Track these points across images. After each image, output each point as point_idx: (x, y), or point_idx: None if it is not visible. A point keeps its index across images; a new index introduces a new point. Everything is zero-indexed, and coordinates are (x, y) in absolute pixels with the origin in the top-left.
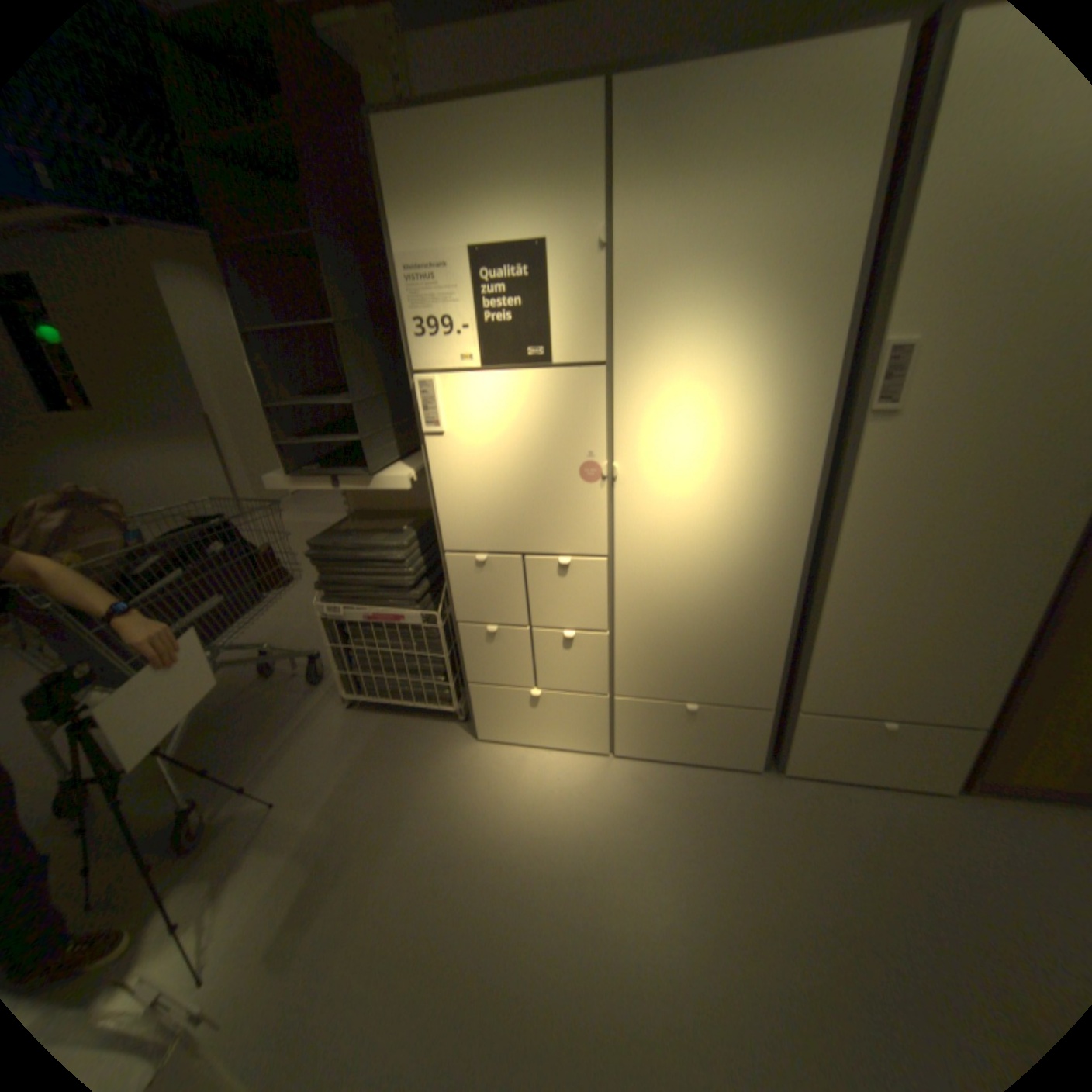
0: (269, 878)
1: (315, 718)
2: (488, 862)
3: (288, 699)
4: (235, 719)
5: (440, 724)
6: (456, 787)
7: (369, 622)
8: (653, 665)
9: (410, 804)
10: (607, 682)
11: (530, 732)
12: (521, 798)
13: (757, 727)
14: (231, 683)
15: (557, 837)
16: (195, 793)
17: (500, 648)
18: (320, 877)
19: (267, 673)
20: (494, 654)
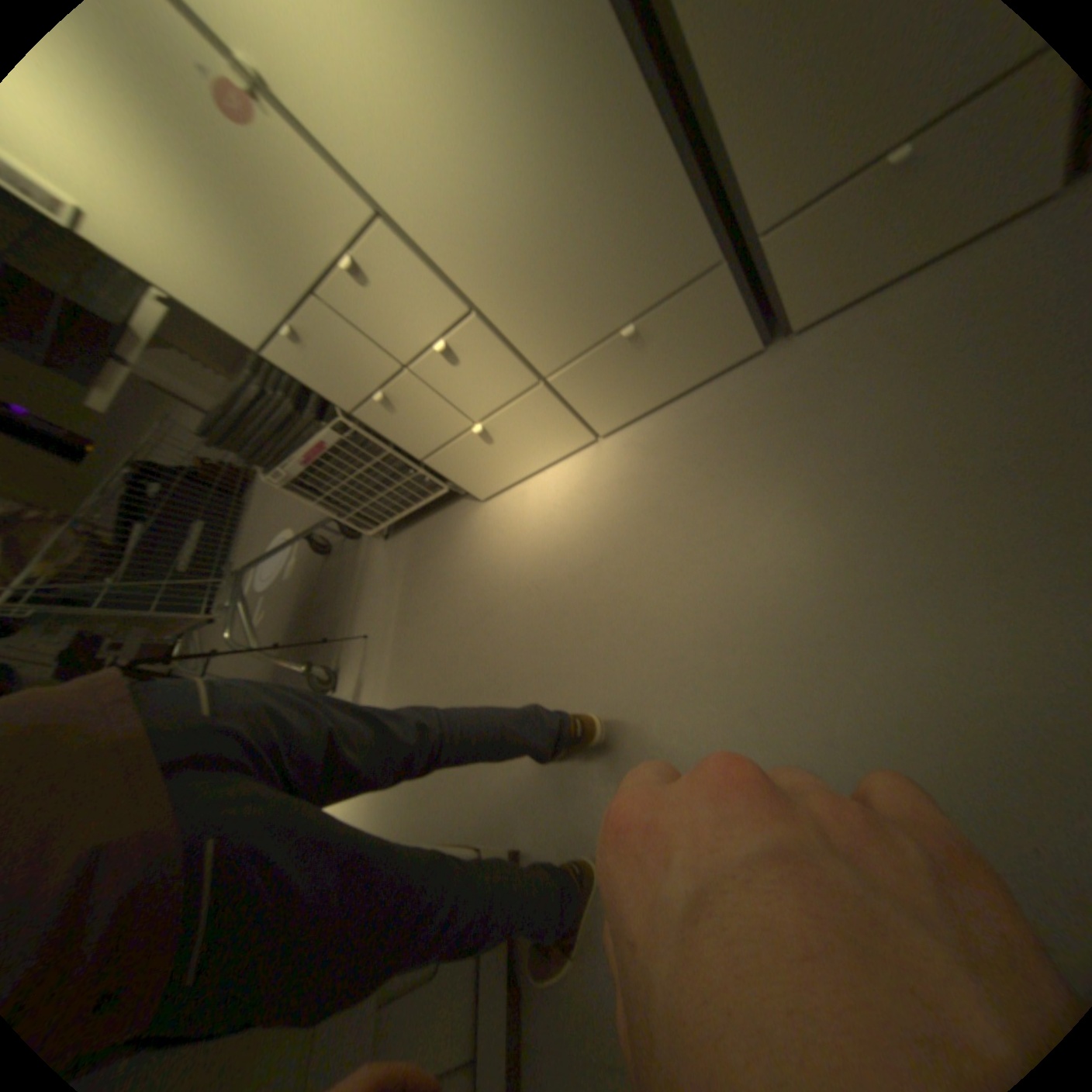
0: (386, 682)
1: (372, 563)
2: (522, 592)
3: (351, 560)
4: (327, 595)
5: (456, 509)
6: (482, 551)
7: (314, 467)
8: (552, 314)
9: (454, 583)
10: (529, 370)
11: (515, 468)
12: (534, 528)
13: (722, 298)
14: (315, 573)
15: (571, 541)
16: (326, 655)
17: (411, 411)
18: (415, 665)
19: (332, 551)
20: (412, 420)
